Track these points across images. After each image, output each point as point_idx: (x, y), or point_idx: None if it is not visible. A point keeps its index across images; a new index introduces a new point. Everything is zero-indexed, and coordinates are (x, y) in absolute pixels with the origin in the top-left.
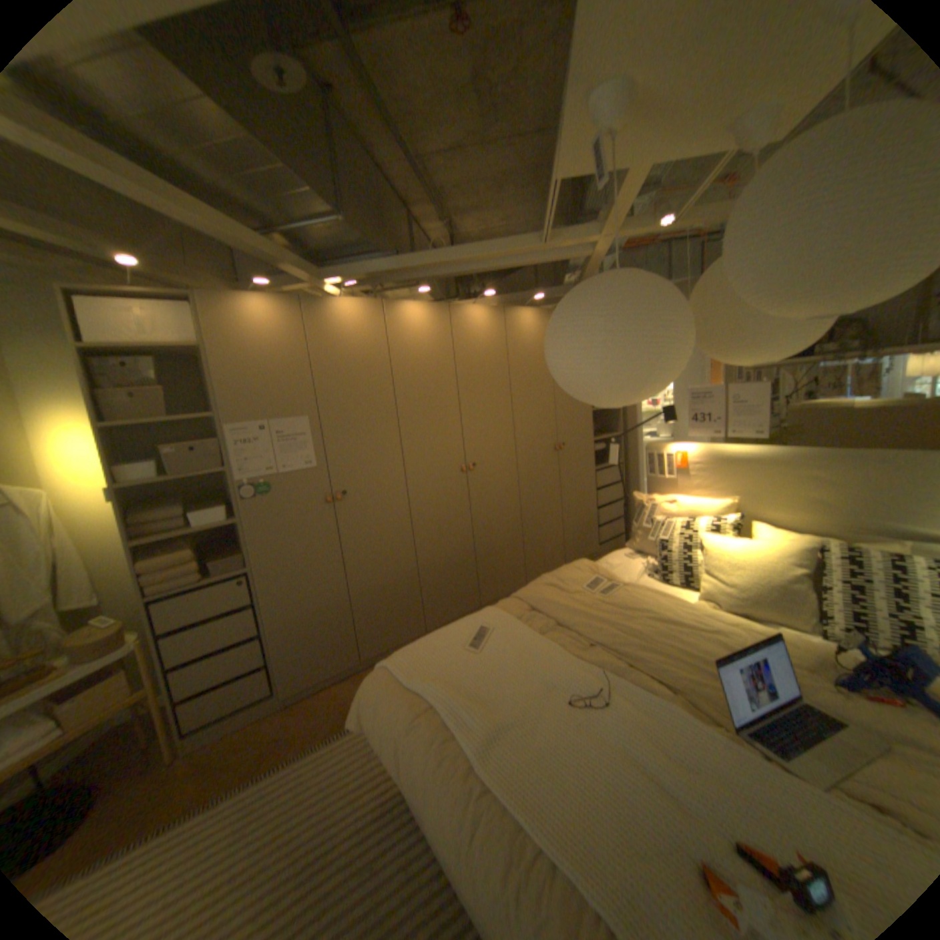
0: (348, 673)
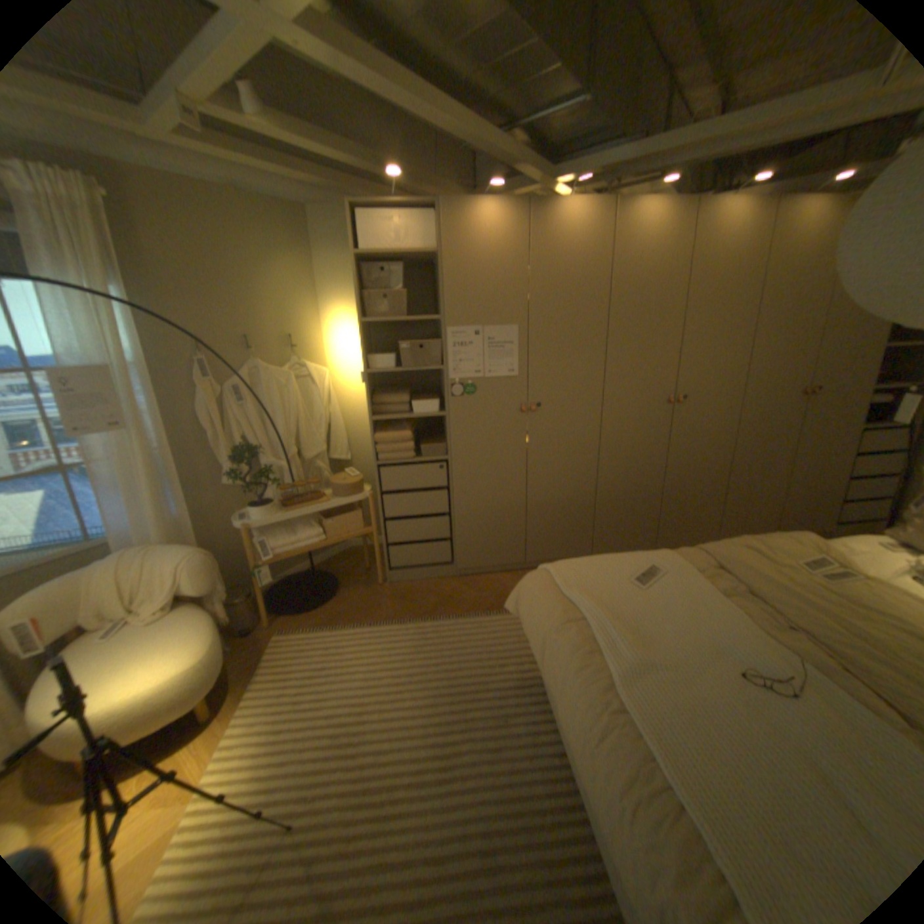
0: (513, 567)
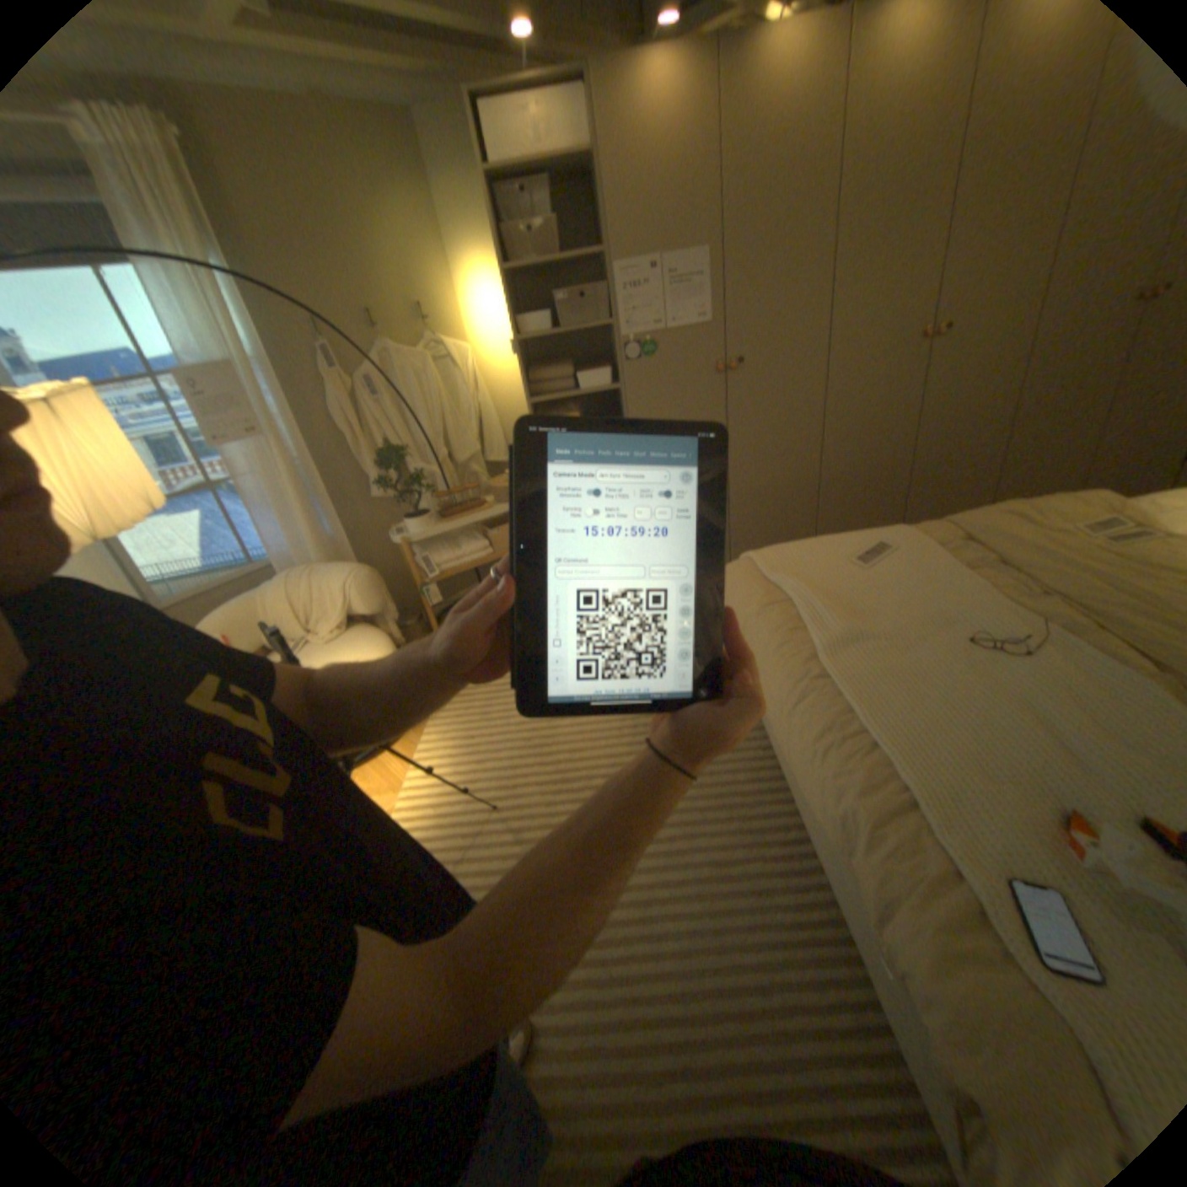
0: None
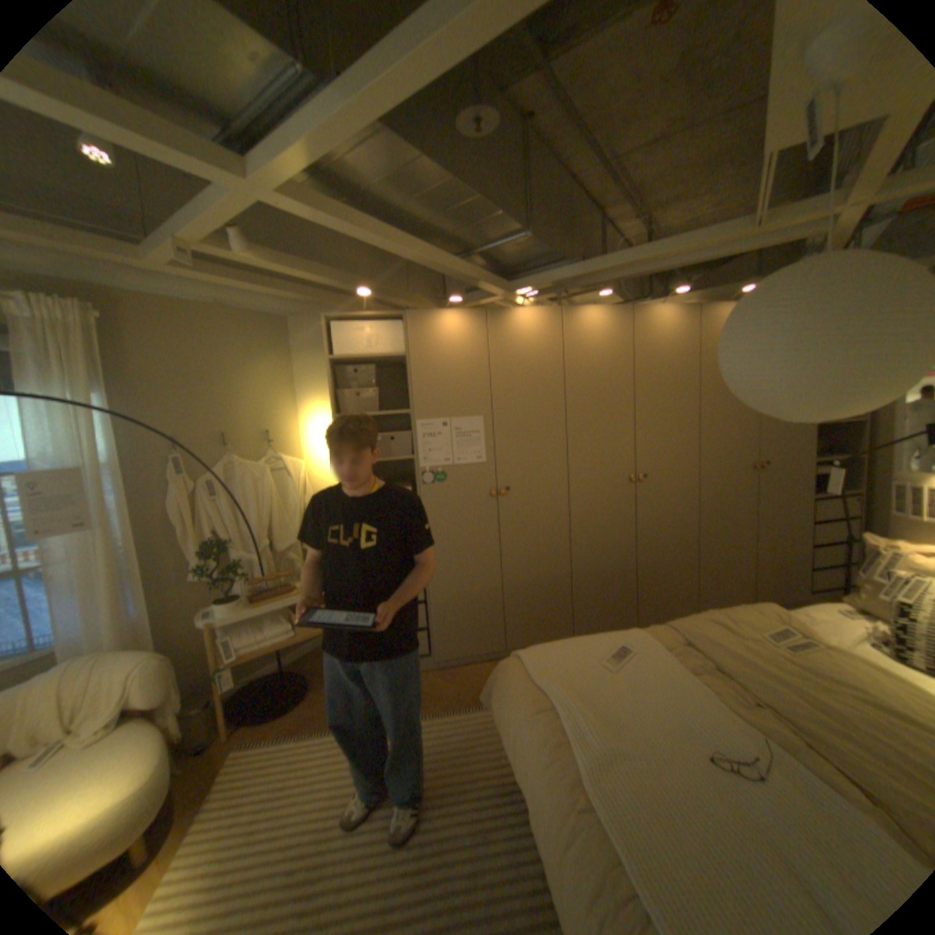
0: (494, 657)
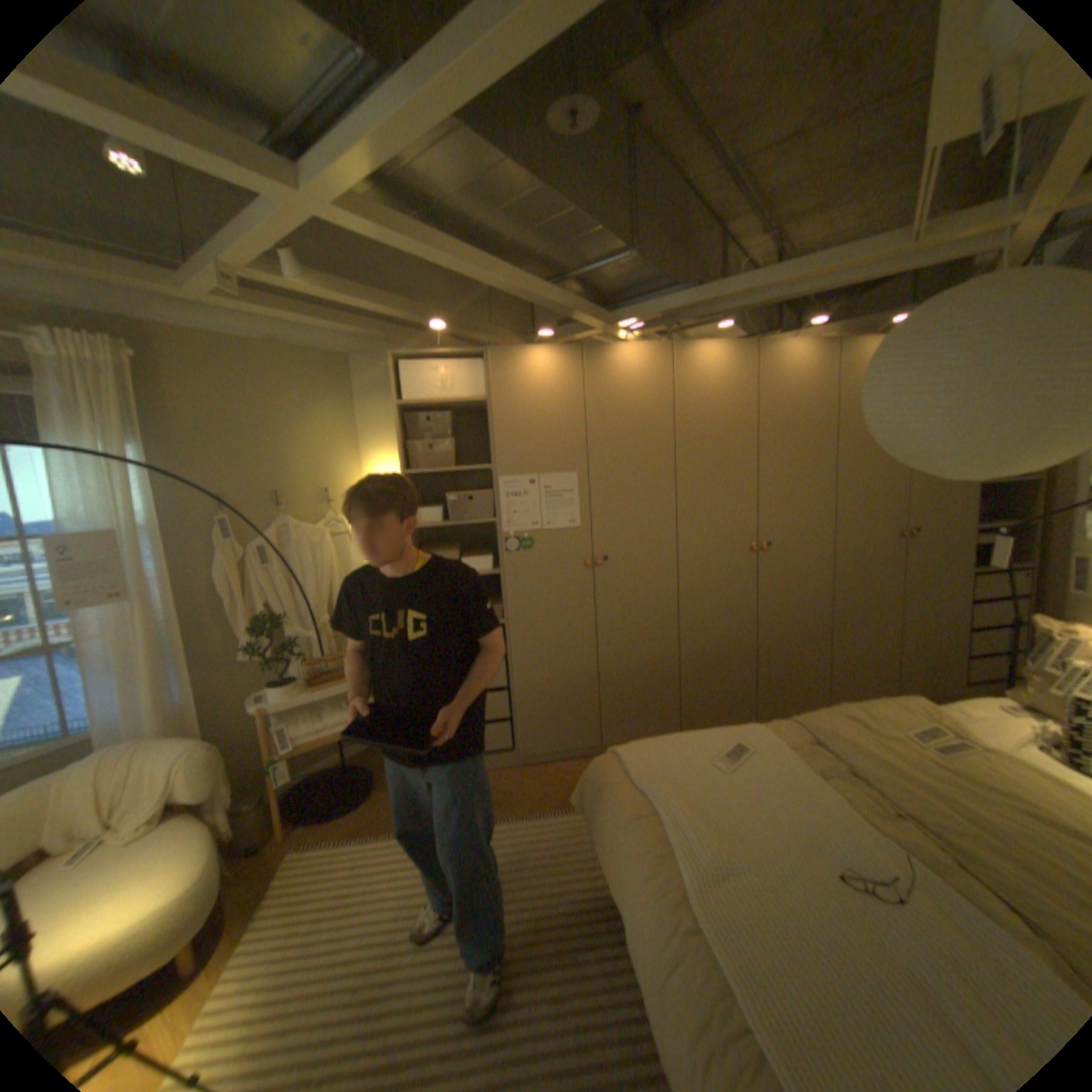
0: (588, 753)
